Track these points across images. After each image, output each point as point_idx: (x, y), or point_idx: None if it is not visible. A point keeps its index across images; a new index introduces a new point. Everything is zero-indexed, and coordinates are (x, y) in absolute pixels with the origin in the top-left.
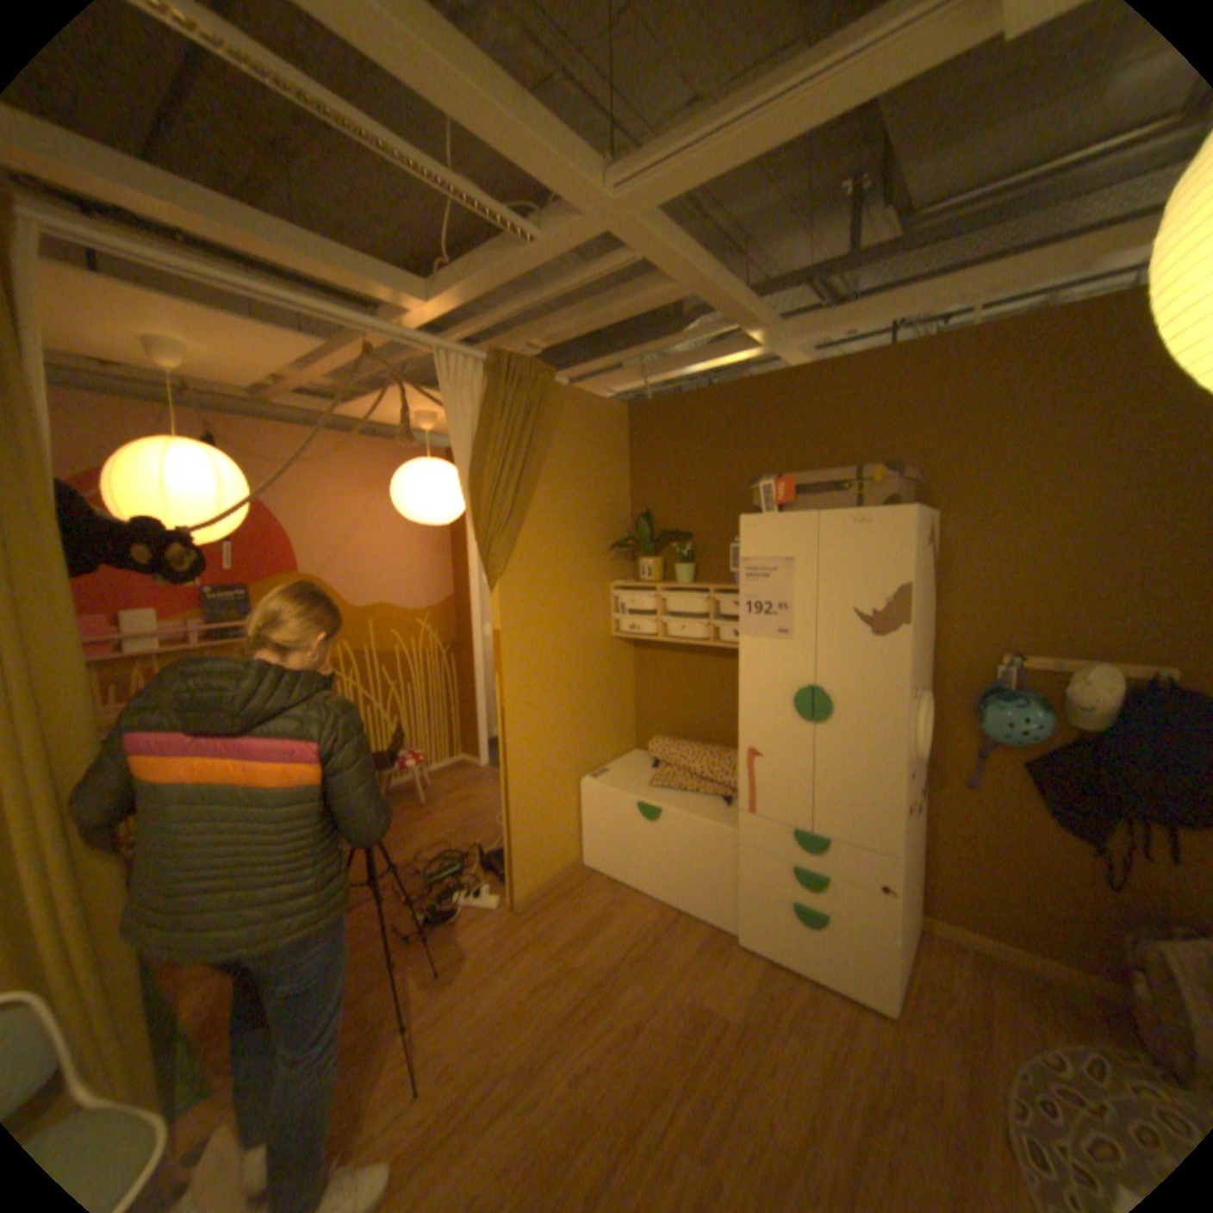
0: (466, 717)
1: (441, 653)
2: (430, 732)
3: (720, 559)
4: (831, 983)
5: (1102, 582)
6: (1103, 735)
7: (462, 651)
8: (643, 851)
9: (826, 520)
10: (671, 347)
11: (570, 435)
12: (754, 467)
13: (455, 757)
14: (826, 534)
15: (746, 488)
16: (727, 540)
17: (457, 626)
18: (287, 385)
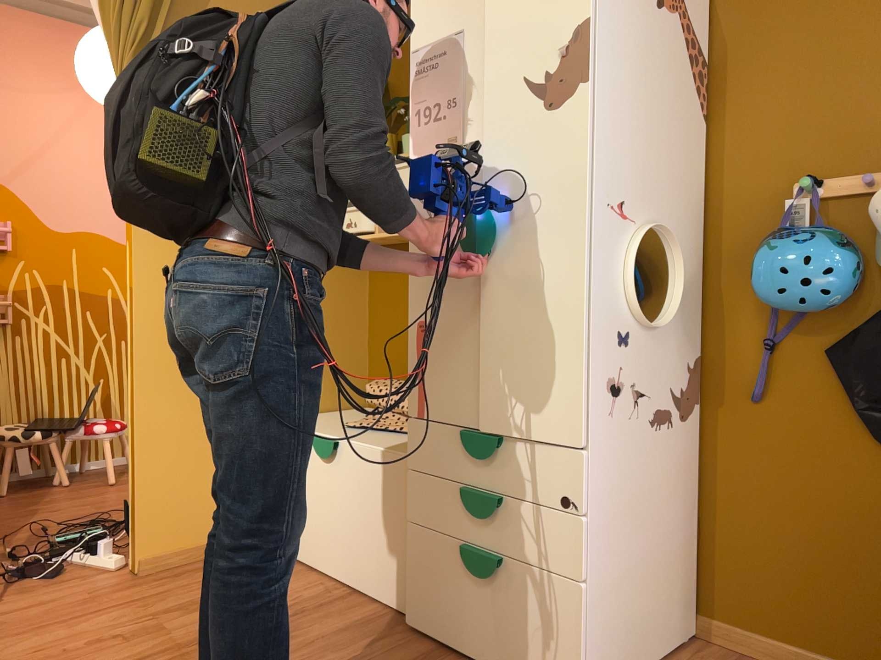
0: None
1: None
2: None
3: None
4: None
5: None
6: None
7: None
8: (316, 507)
9: None
10: None
11: None
12: None
13: None
14: None
15: None
16: None
17: None
18: None
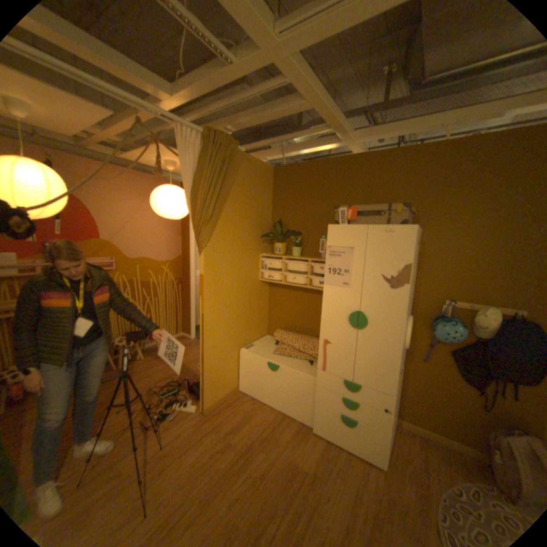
0: (185, 315)
1: (174, 283)
2: (166, 322)
3: (314, 246)
4: (356, 453)
5: (495, 268)
6: (489, 340)
7: (184, 283)
8: (269, 385)
9: (371, 229)
10: (295, 141)
11: (244, 178)
12: (333, 202)
13: (179, 334)
14: (371, 236)
15: (329, 212)
16: (318, 236)
17: (182, 270)
18: (97, 140)
